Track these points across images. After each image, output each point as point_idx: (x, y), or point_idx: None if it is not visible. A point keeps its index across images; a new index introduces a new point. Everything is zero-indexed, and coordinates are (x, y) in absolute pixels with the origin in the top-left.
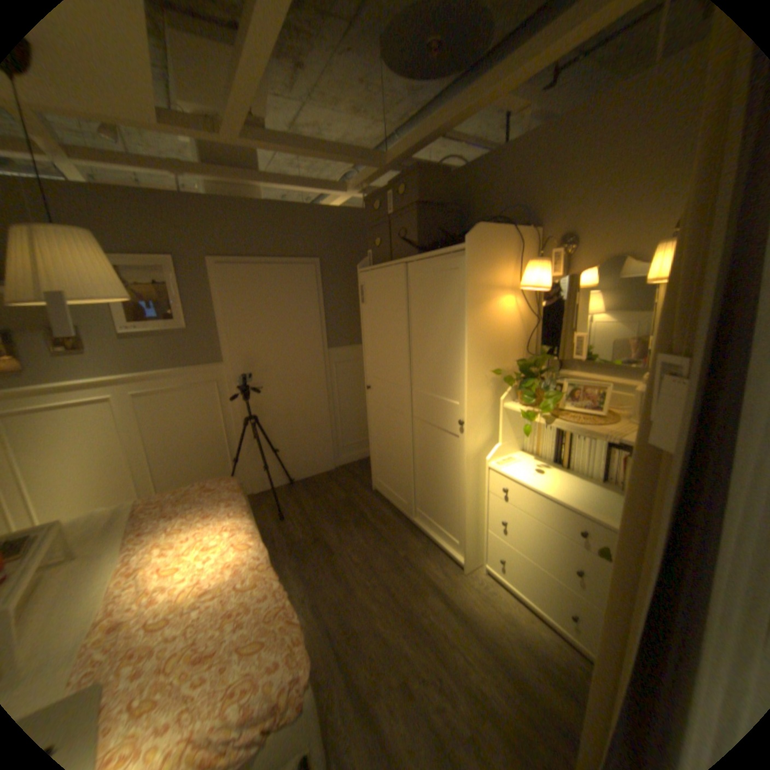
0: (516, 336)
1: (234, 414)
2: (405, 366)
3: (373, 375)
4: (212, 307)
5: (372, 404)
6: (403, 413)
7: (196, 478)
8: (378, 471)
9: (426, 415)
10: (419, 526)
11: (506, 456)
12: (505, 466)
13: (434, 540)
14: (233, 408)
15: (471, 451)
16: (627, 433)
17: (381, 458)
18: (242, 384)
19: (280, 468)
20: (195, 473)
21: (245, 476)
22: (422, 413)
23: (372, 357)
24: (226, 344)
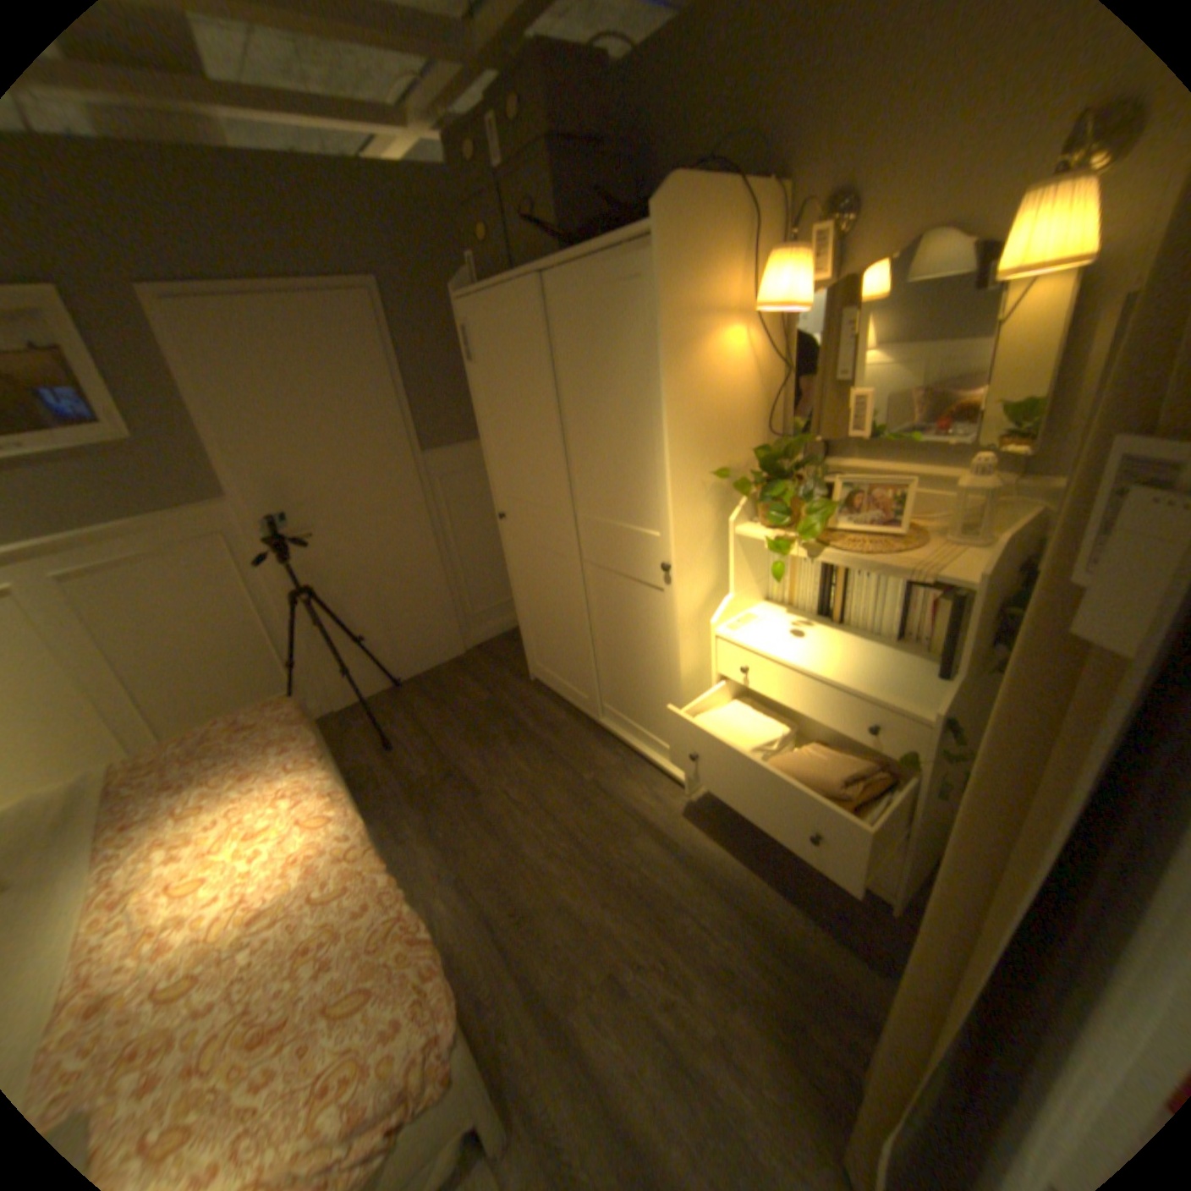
0: (750, 404)
1: (267, 588)
2: (558, 474)
3: (505, 495)
4: (172, 391)
5: (510, 545)
6: (564, 557)
7: (222, 705)
8: (535, 652)
9: (603, 557)
10: (609, 730)
11: (742, 613)
12: (740, 630)
13: (635, 749)
14: (263, 579)
15: (684, 613)
16: (943, 563)
17: (537, 631)
18: (270, 534)
19: (370, 666)
20: (218, 697)
21: (312, 688)
22: (597, 555)
23: (499, 462)
24: (221, 462)
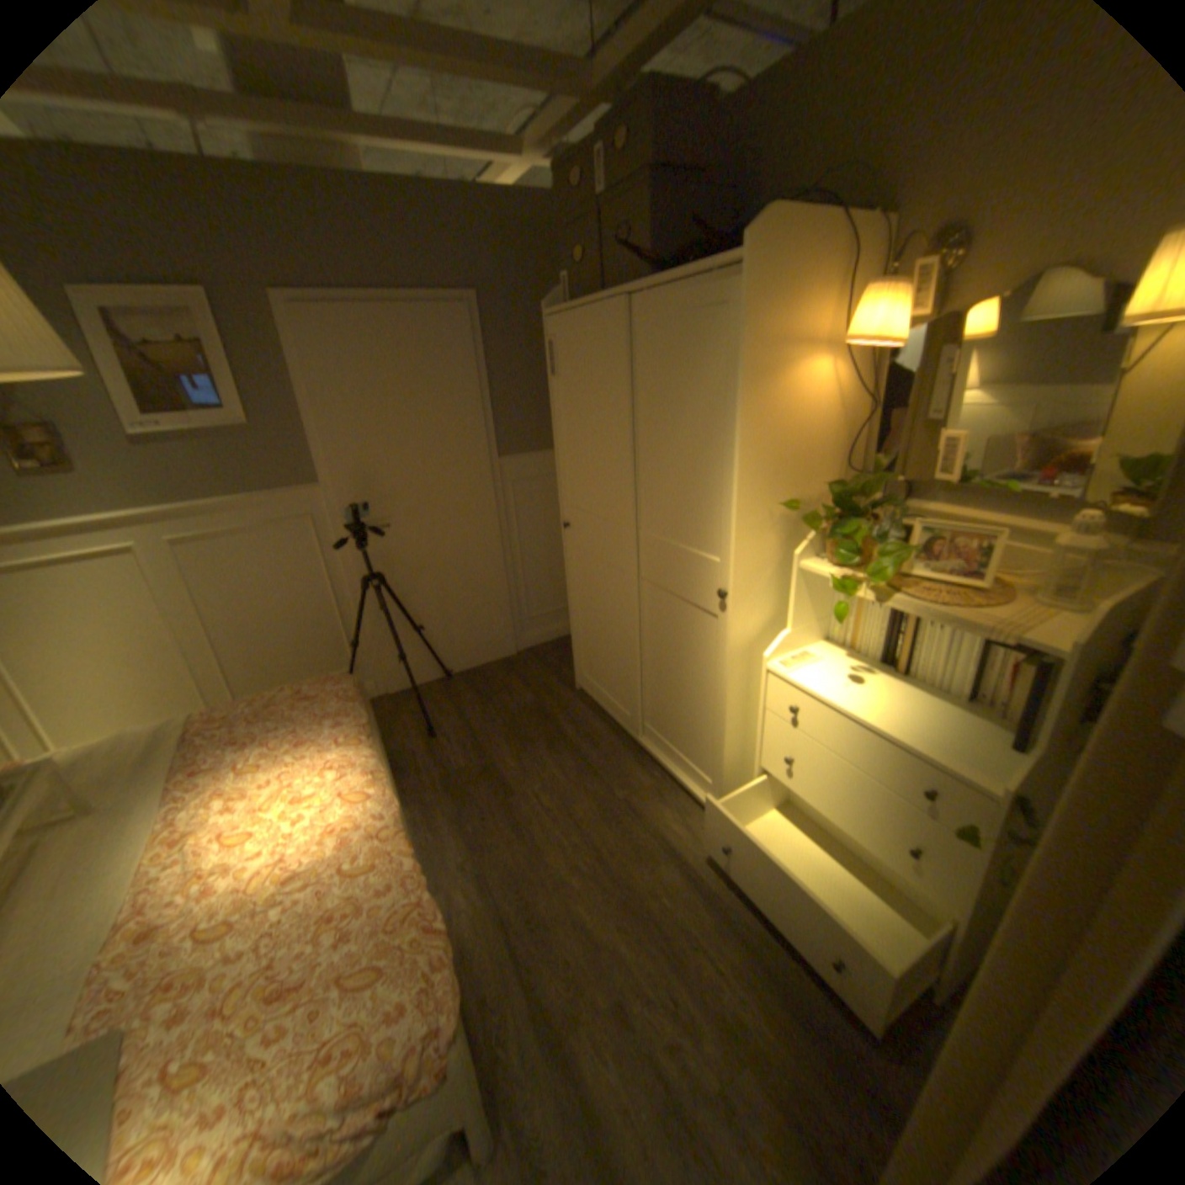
0: (830, 437)
1: (346, 570)
2: (626, 491)
3: (573, 505)
4: (289, 385)
5: (572, 554)
6: (623, 572)
7: (294, 673)
8: (584, 662)
9: (661, 576)
10: (648, 751)
11: (799, 650)
12: (795, 668)
13: (672, 774)
14: (344, 561)
15: (737, 642)
16: (1030, 625)
17: (588, 642)
18: (355, 521)
19: (428, 654)
20: (291, 665)
21: (373, 669)
22: (656, 574)
23: (571, 474)
24: (321, 452)
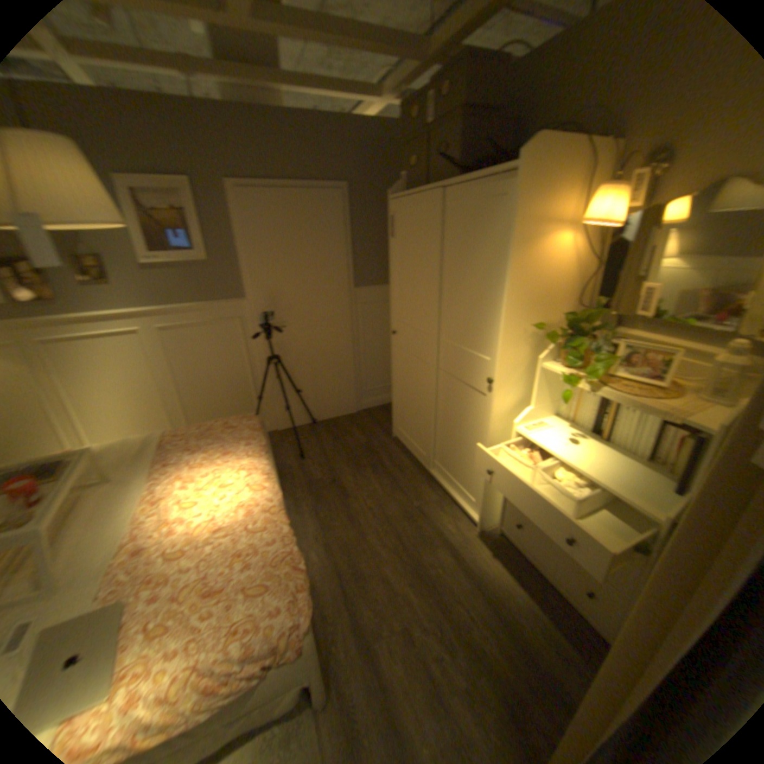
0: (568, 283)
1: (256, 352)
2: (432, 312)
3: (398, 320)
4: (230, 237)
5: (395, 351)
6: (427, 363)
7: (221, 413)
8: (398, 419)
9: (451, 368)
10: (435, 478)
11: (537, 420)
12: (534, 431)
13: (449, 494)
14: (255, 347)
15: (497, 412)
16: (693, 412)
17: (402, 407)
18: (263, 323)
19: (302, 408)
20: (220, 408)
21: (268, 414)
22: (448, 366)
23: (398, 300)
24: (246, 279)
